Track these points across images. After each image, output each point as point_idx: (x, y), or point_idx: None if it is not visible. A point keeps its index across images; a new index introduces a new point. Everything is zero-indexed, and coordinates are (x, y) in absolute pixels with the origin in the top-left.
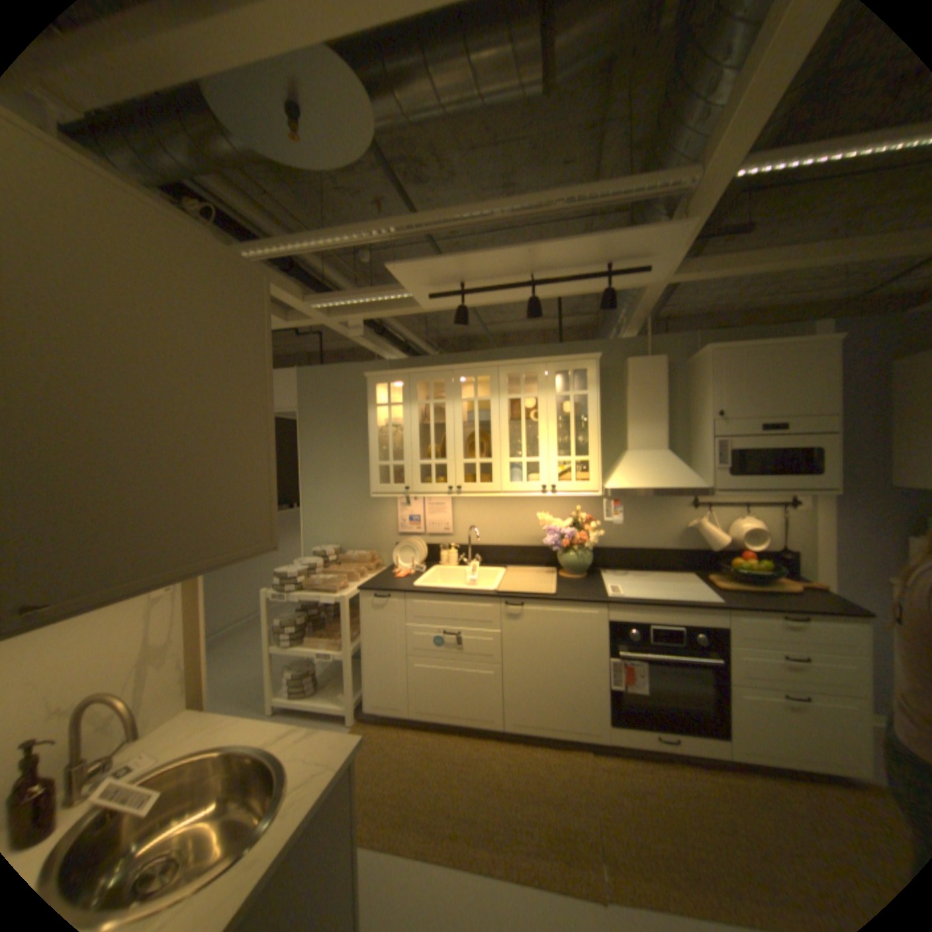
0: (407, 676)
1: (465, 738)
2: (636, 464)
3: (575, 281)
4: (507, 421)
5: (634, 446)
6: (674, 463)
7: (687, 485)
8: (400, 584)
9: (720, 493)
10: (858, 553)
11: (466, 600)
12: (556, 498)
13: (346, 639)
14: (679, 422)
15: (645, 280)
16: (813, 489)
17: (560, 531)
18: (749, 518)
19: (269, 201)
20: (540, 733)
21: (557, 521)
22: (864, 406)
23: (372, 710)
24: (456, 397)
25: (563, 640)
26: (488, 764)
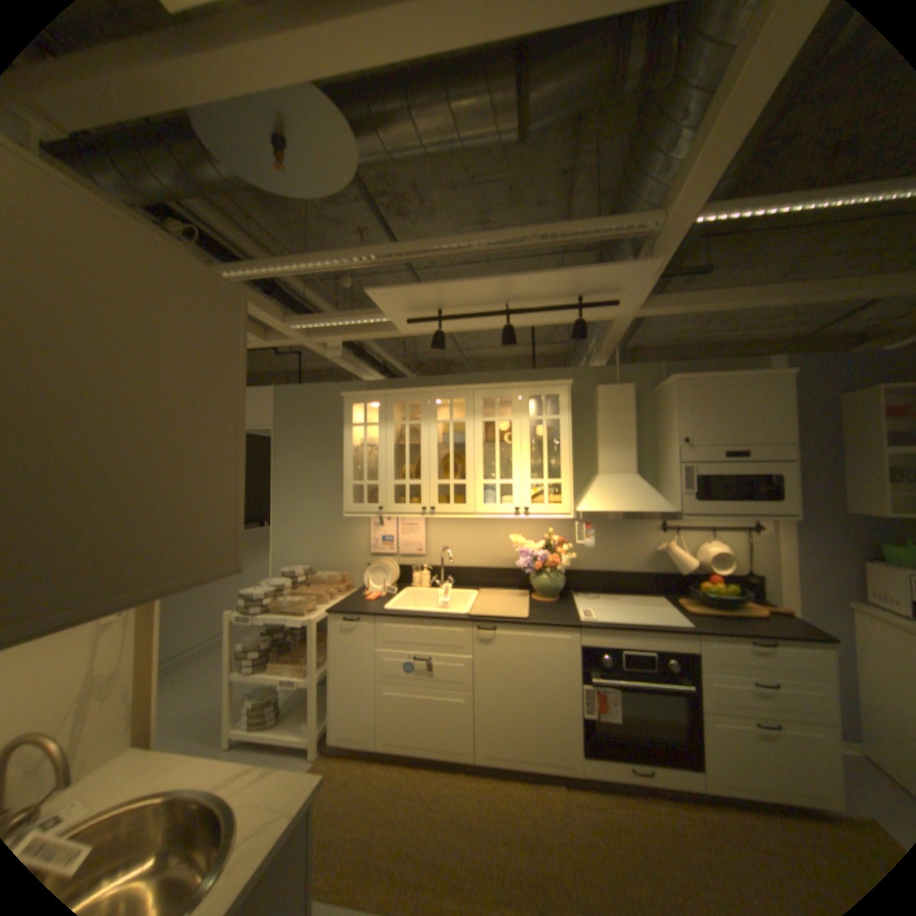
0: (374, 705)
1: (433, 772)
2: (607, 488)
3: (547, 312)
4: (481, 443)
5: (604, 470)
6: (643, 488)
7: (656, 510)
8: (370, 607)
9: (687, 518)
10: (819, 578)
11: (437, 624)
12: (528, 520)
13: (312, 665)
14: (647, 448)
15: (613, 313)
16: (775, 515)
17: (533, 554)
18: (715, 542)
19: (254, 226)
20: (512, 765)
21: (529, 543)
22: (817, 436)
23: (336, 743)
24: (432, 418)
25: (536, 667)
26: (457, 801)
